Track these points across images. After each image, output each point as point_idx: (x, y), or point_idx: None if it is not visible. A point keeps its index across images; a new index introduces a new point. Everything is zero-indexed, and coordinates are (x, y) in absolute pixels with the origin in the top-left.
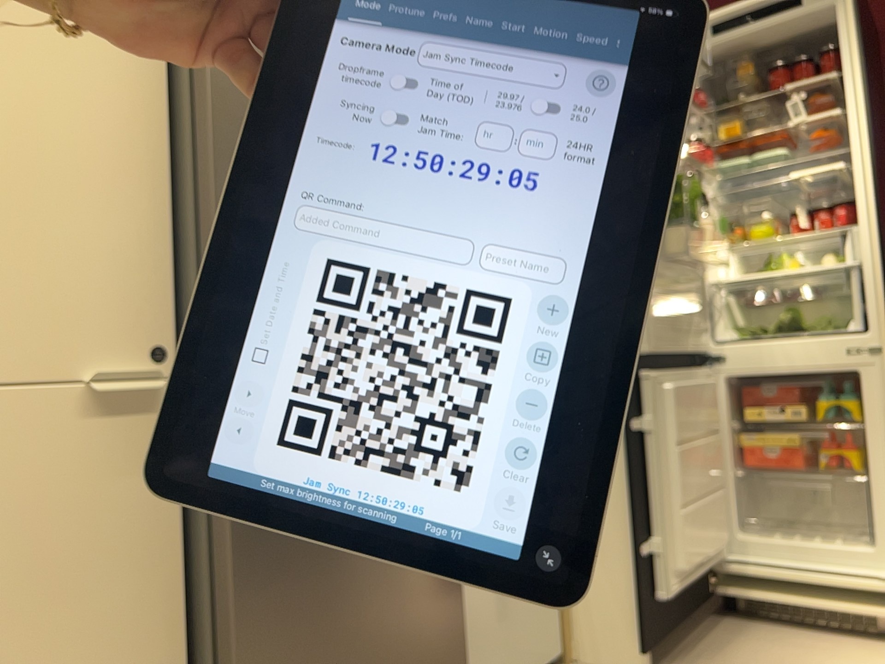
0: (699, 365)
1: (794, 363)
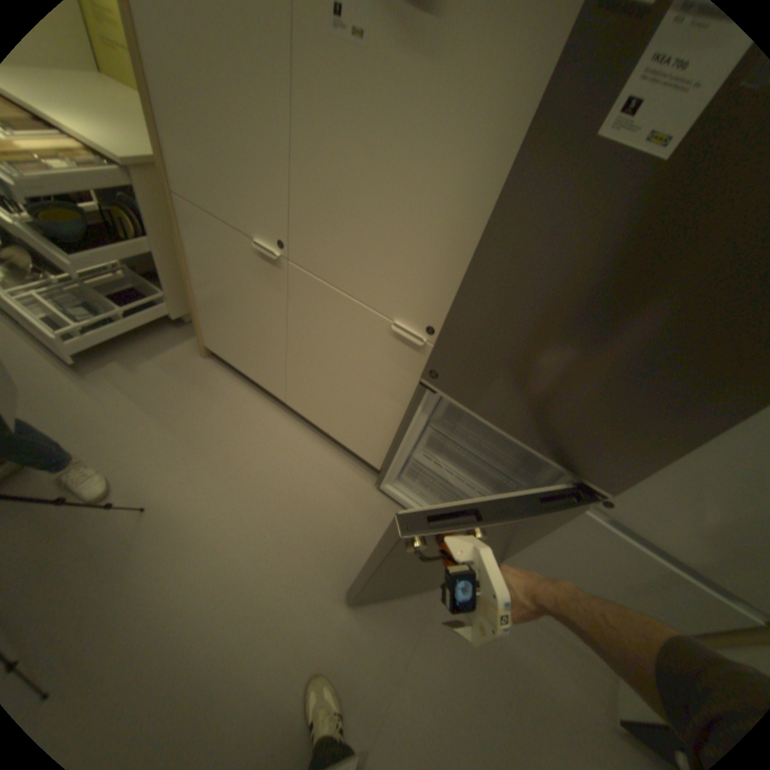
0: None
1: None
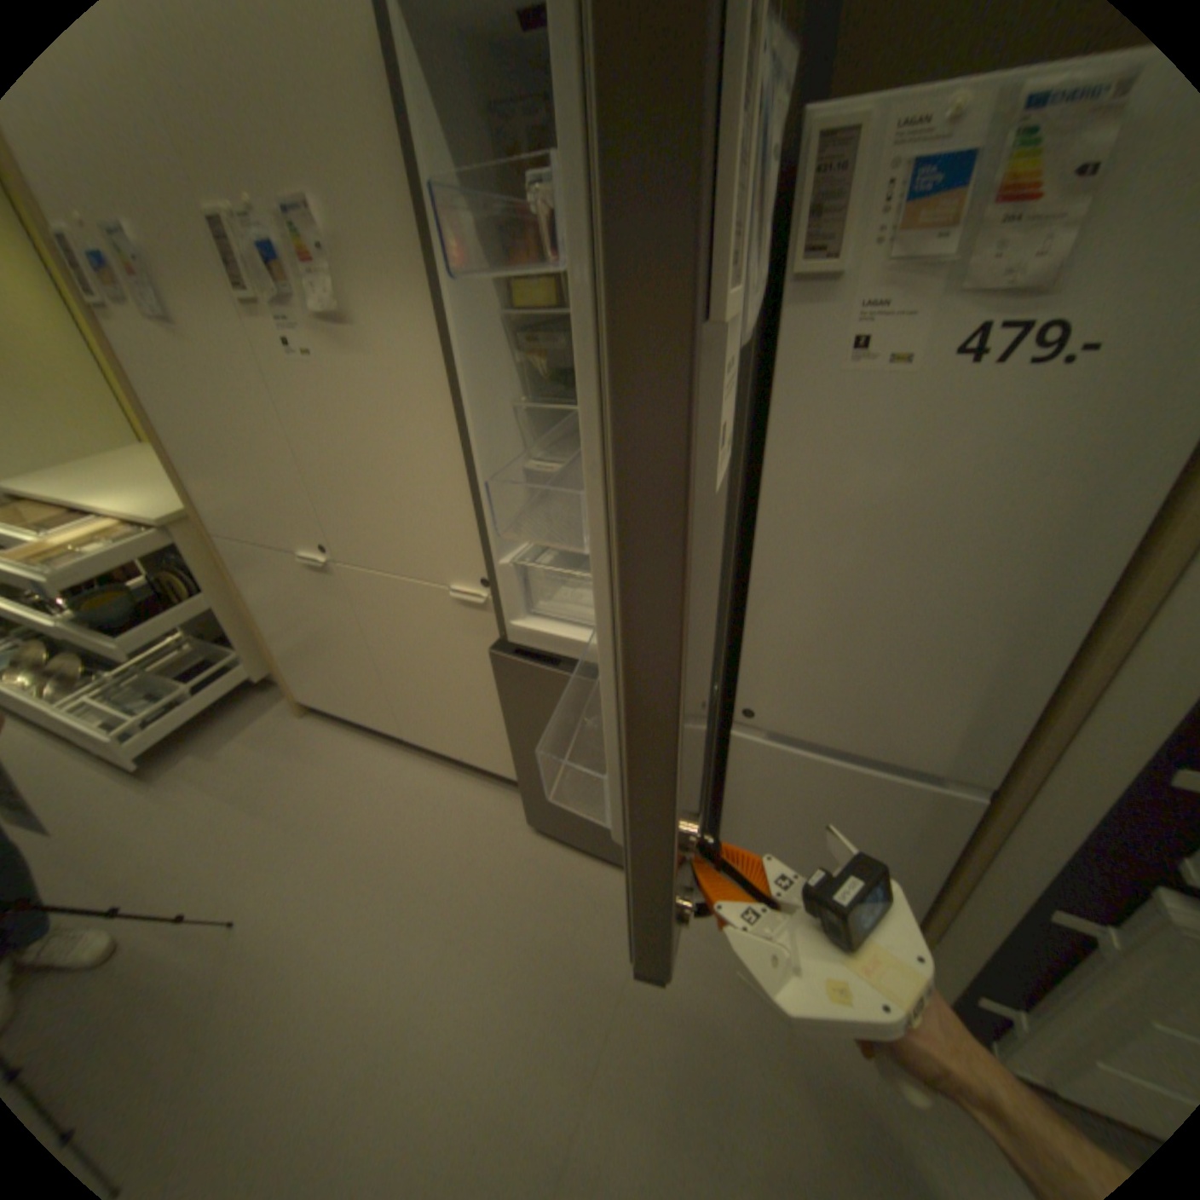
0: None
1: None
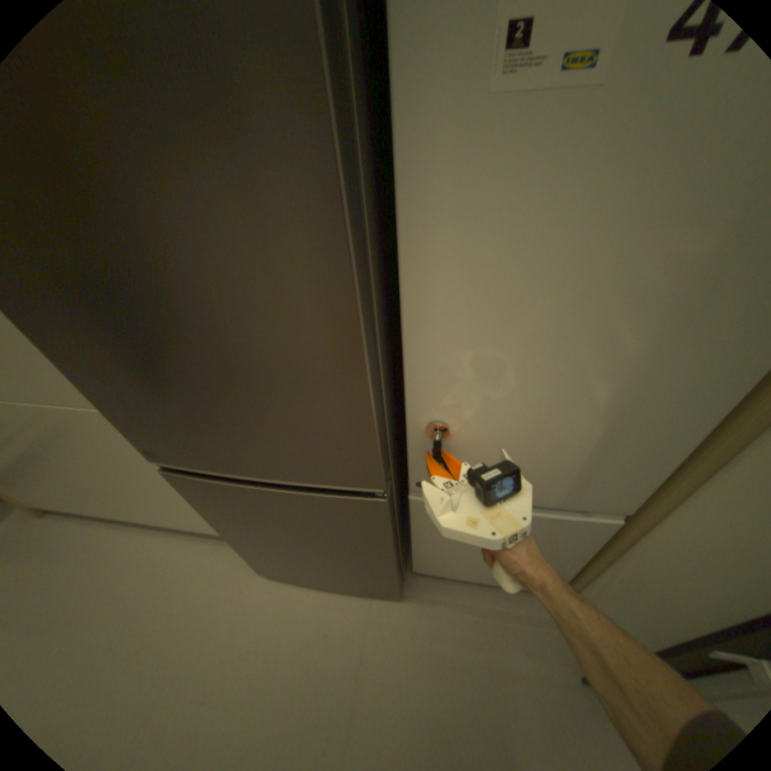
0: None
1: None
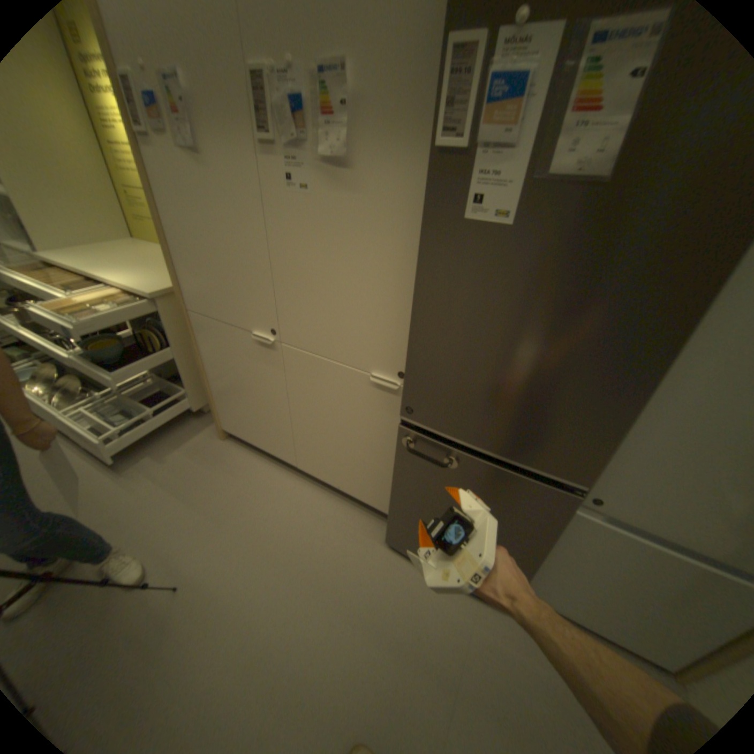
0: None
1: None
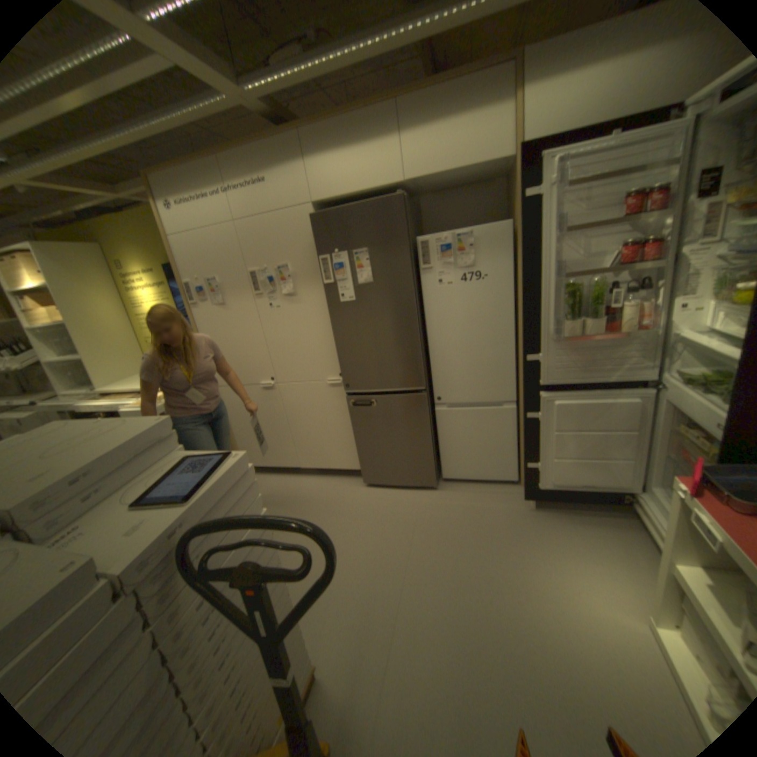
0: (653, 385)
1: (692, 413)
